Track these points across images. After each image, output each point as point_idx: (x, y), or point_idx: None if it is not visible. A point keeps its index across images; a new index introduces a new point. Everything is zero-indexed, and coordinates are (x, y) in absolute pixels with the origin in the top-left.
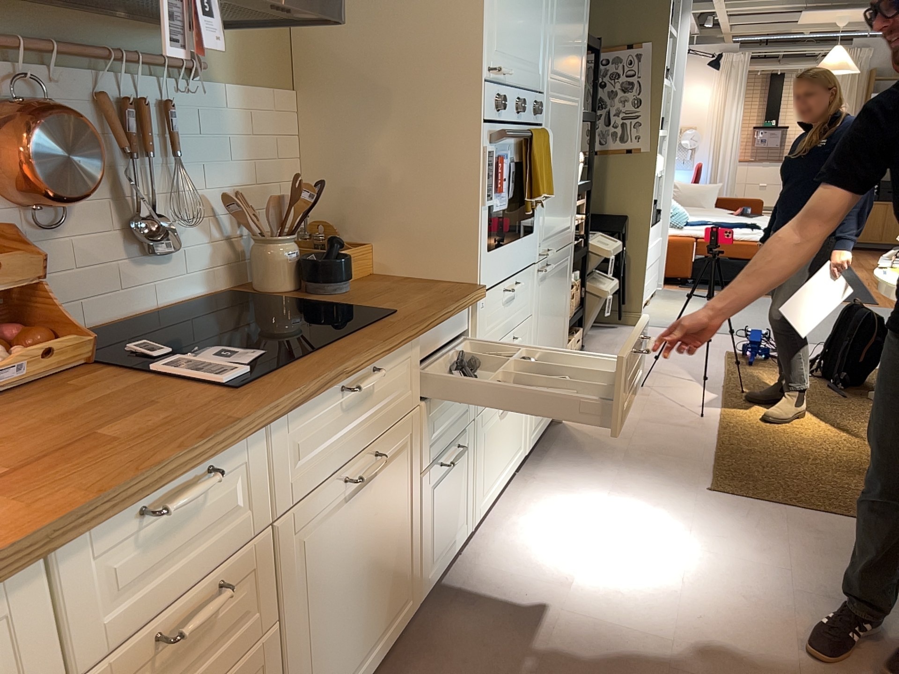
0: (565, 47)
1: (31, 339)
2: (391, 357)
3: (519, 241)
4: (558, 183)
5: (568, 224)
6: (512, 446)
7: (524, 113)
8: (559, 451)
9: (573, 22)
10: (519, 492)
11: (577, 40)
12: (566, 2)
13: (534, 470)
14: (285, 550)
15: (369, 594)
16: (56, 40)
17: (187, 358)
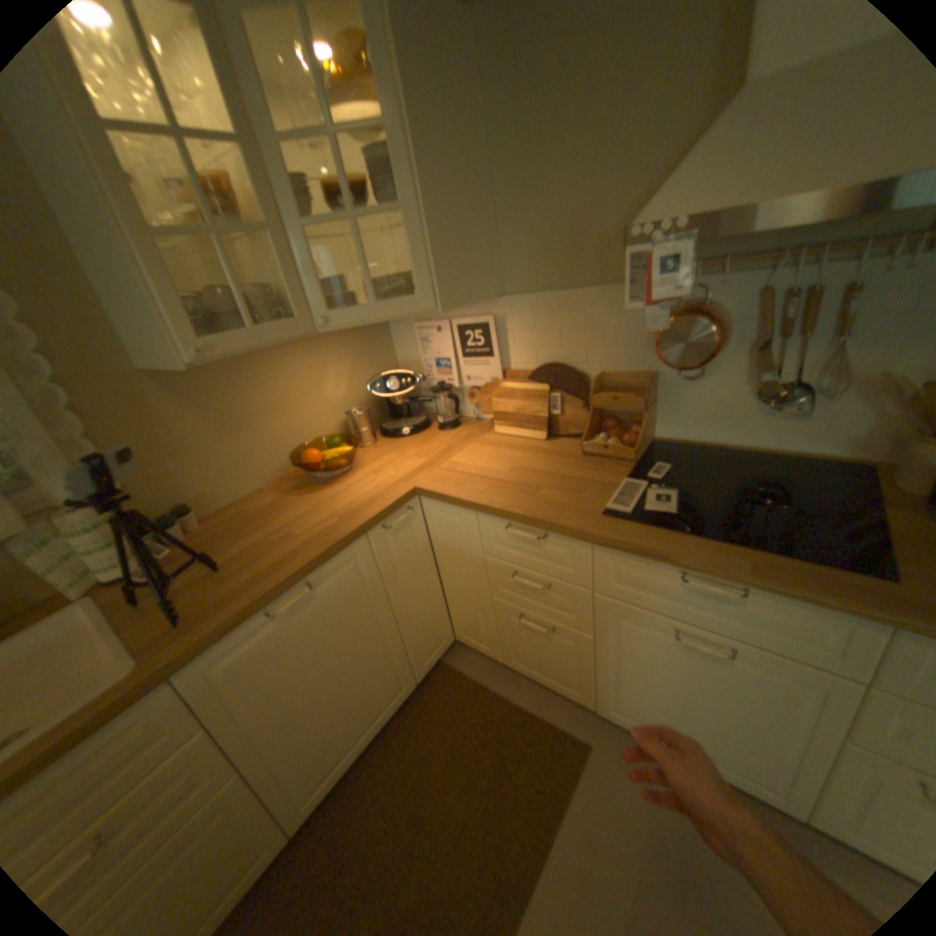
0: None
1: (626, 437)
2: (796, 602)
3: None
4: None
5: None
6: None
7: None
8: None
9: None
10: None
11: None
12: None
13: None
14: (605, 613)
15: (707, 725)
16: (739, 250)
17: (643, 487)
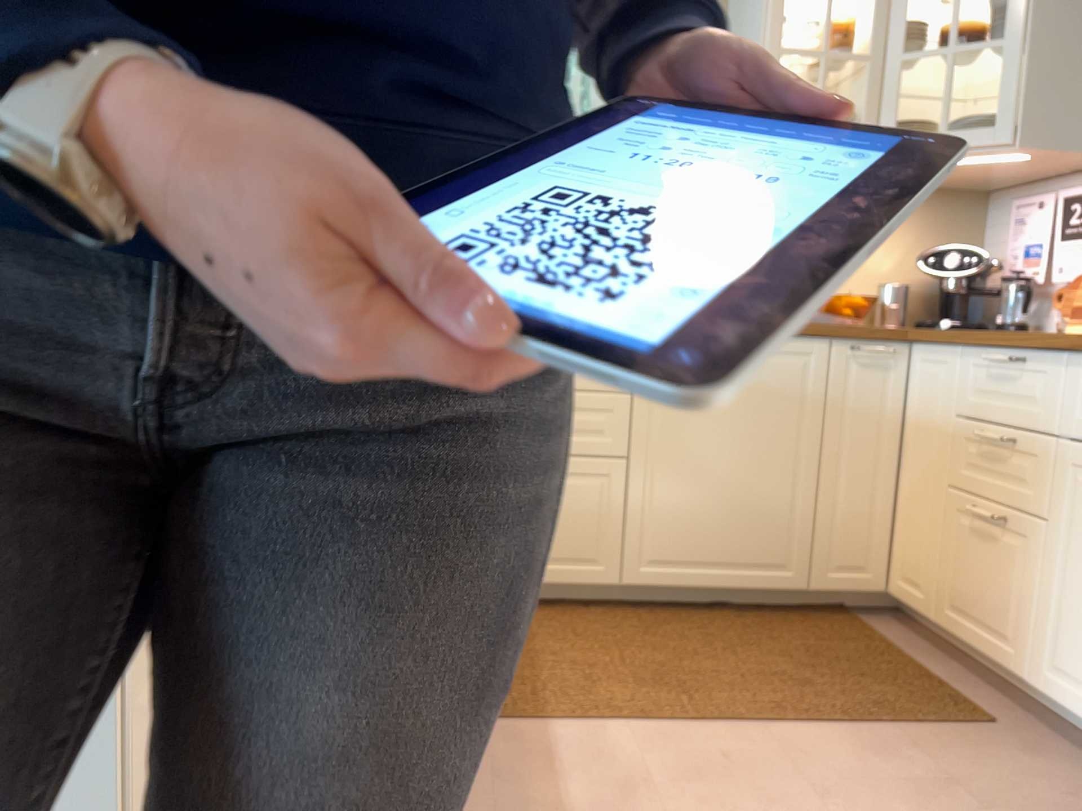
0: None
1: None
2: None
3: None
4: None
5: None
6: None
7: None
8: None
9: None
10: None
11: None
12: None
13: None
14: (1067, 472)
15: None
16: None
17: None
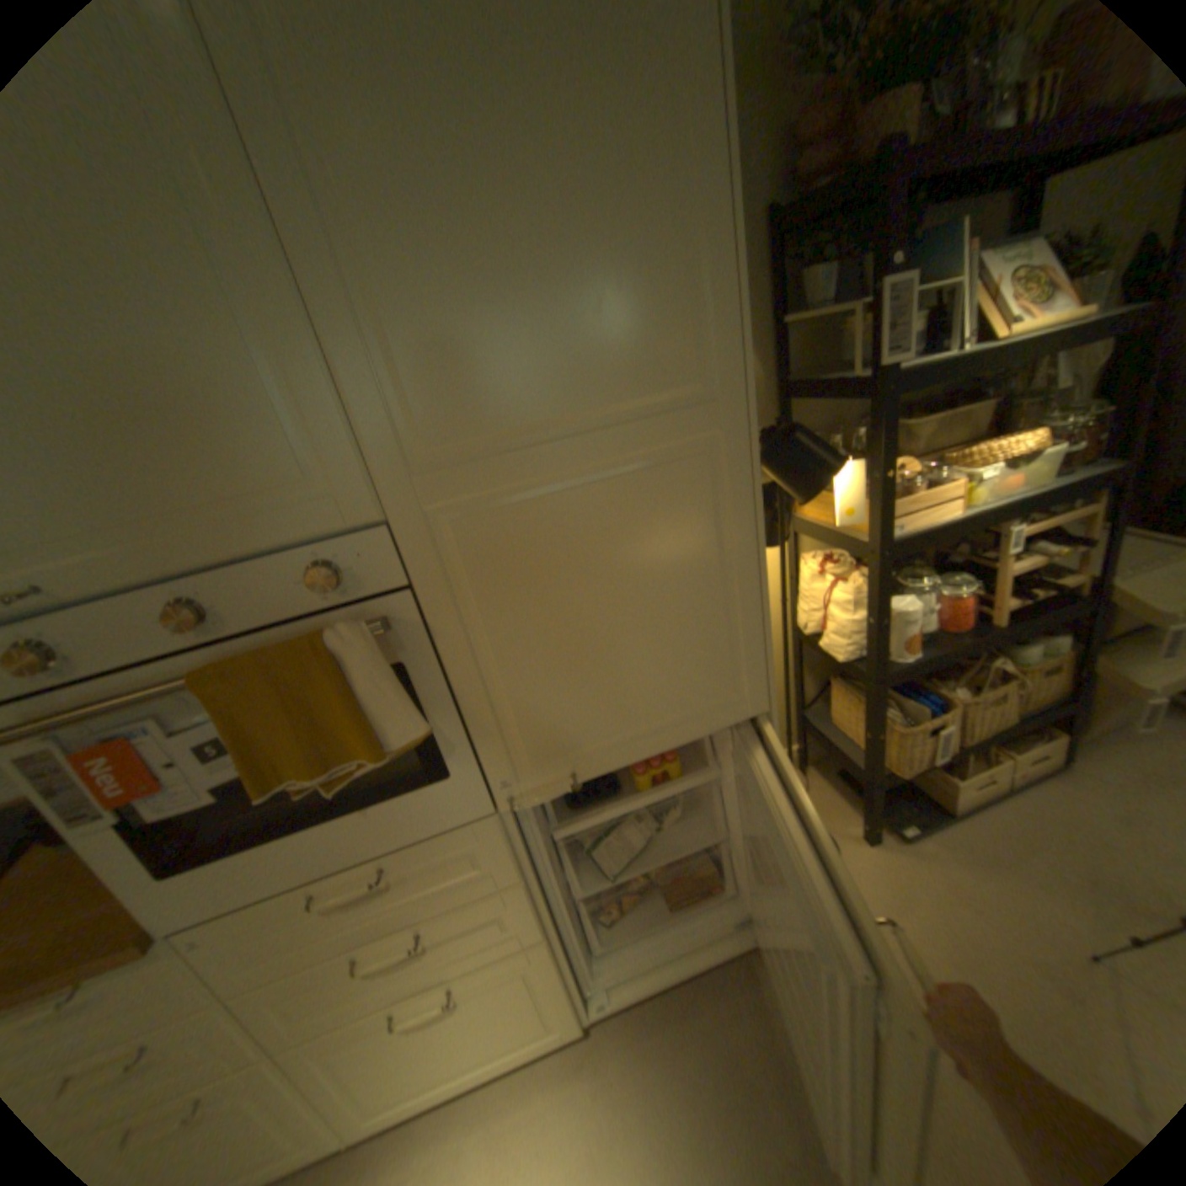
0: (508, 351)
1: None
2: None
3: (346, 817)
4: (584, 654)
5: (703, 700)
6: (494, 1043)
7: (231, 610)
8: (702, 1037)
9: (553, 255)
10: (543, 1086)
11: (626, 285)
12: (455, 226)
13: (618, 1051)
14: None
15: None
16: None
17: None
